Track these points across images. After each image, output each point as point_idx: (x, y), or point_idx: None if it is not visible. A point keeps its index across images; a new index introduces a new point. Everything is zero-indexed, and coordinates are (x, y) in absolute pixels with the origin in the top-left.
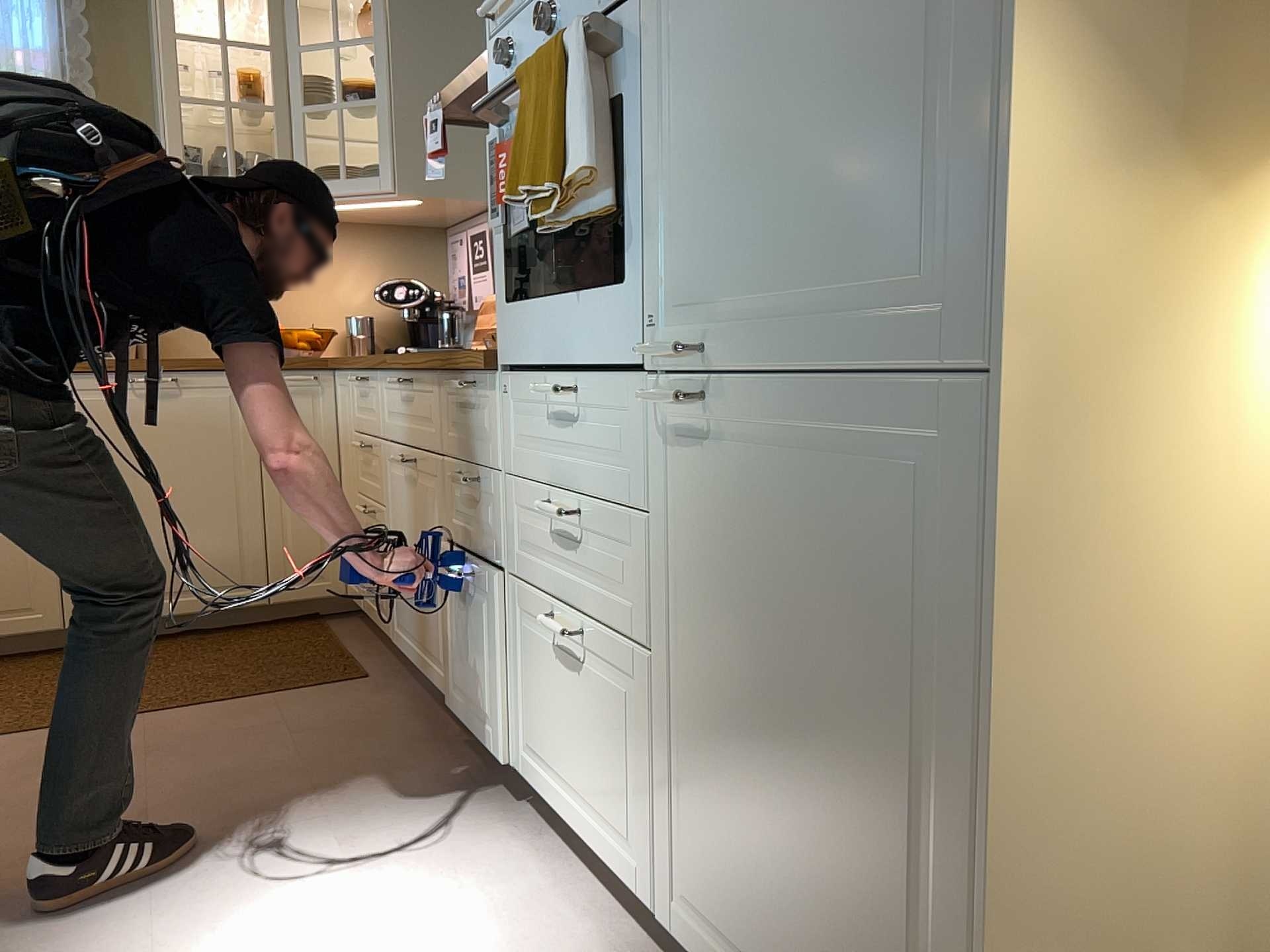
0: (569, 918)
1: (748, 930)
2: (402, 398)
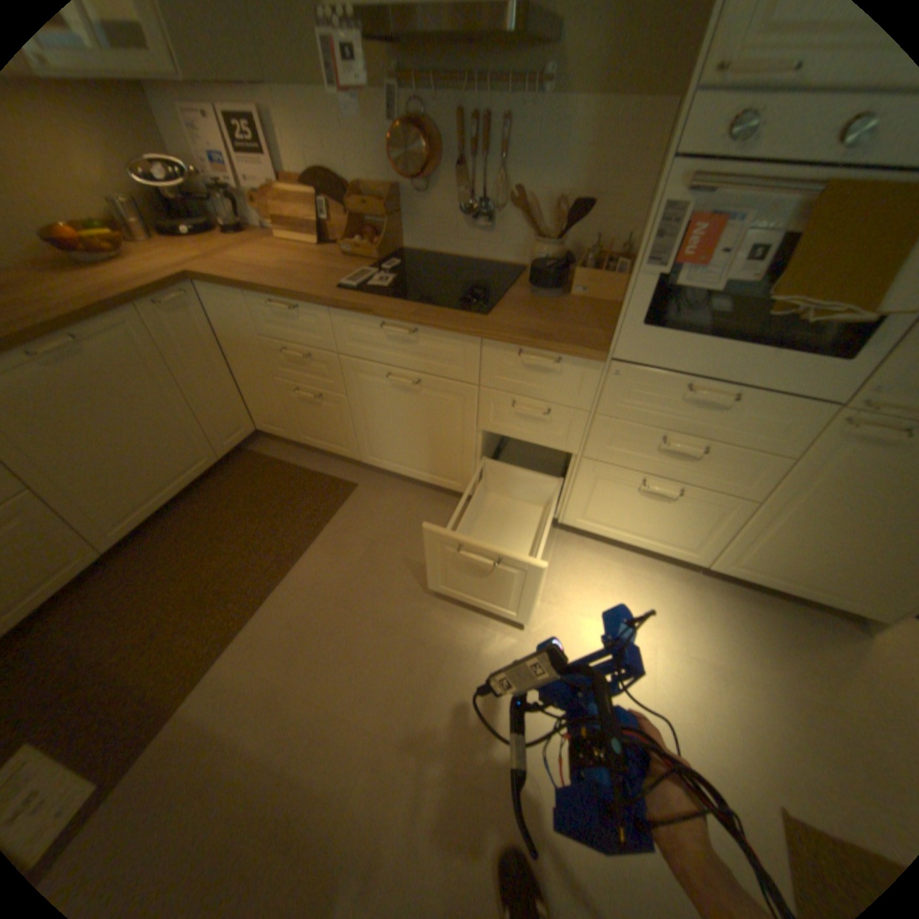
0: (637, 570)
1: (789, 570)
2: (386, 336)
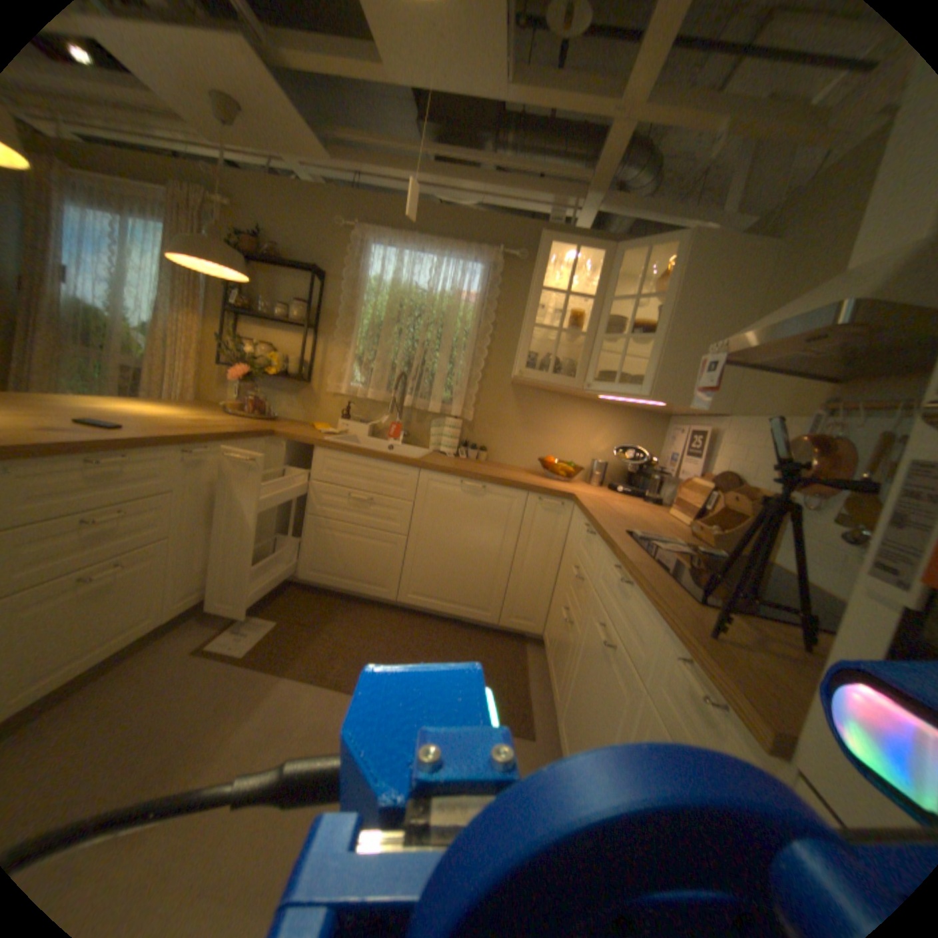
0: None
1: None
2: (618, 584)
